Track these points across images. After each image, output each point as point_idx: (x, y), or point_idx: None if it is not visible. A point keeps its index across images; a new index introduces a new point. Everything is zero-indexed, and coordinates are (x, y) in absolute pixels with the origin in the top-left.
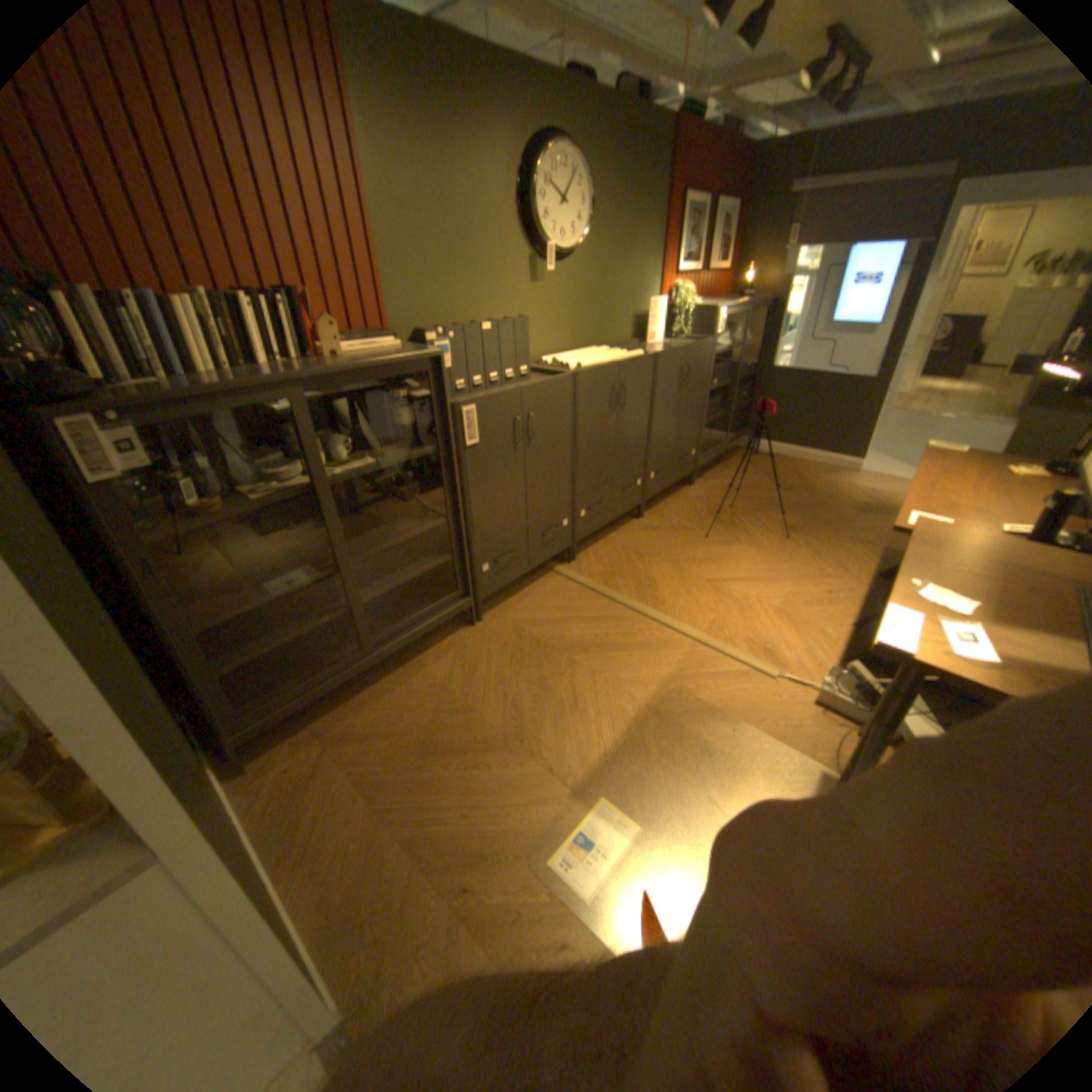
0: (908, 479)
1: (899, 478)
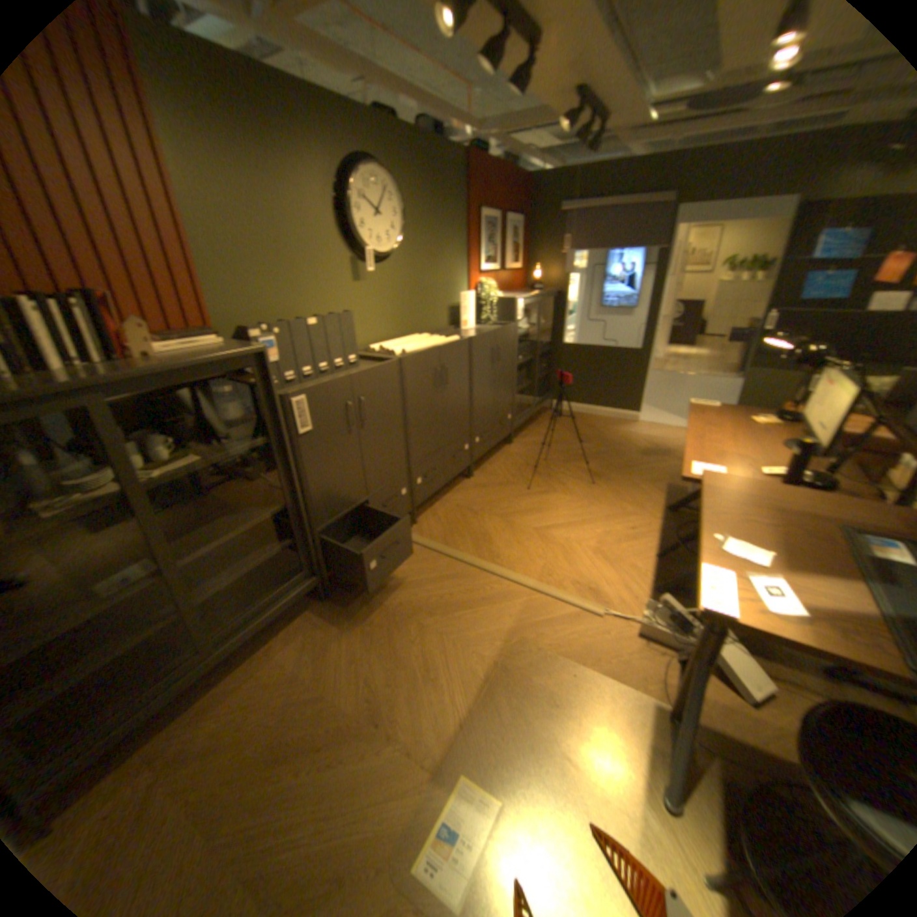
0: (669, 426)
1: (663, 427)
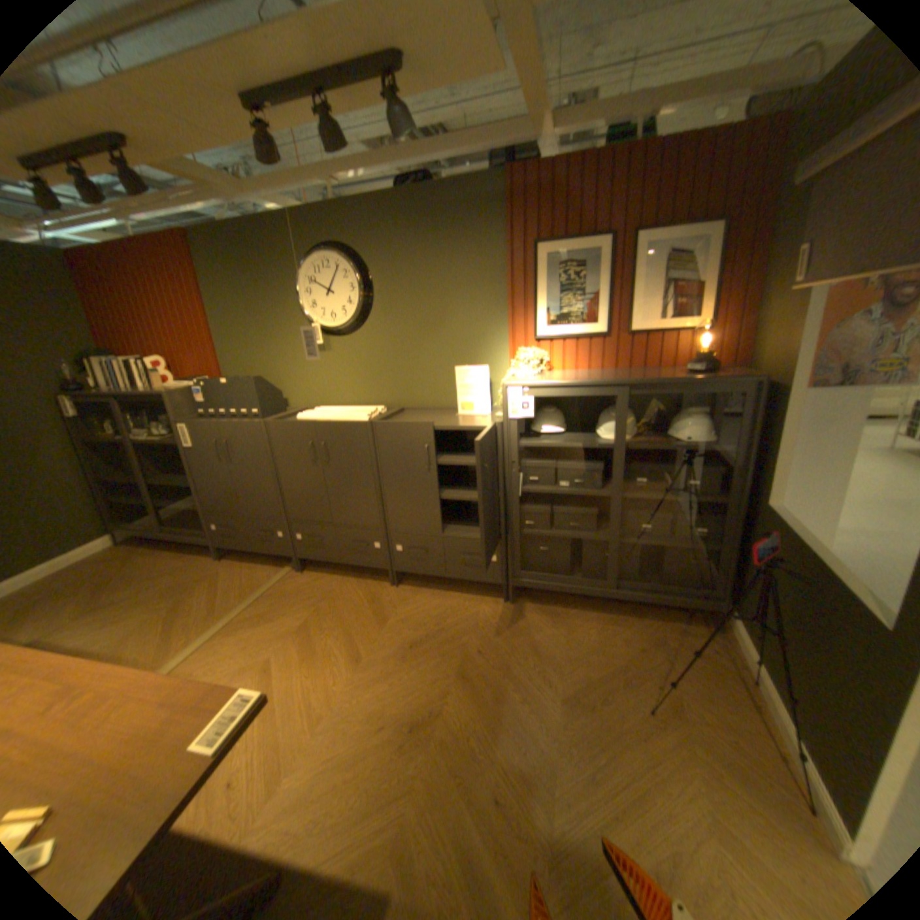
0: None
1: None
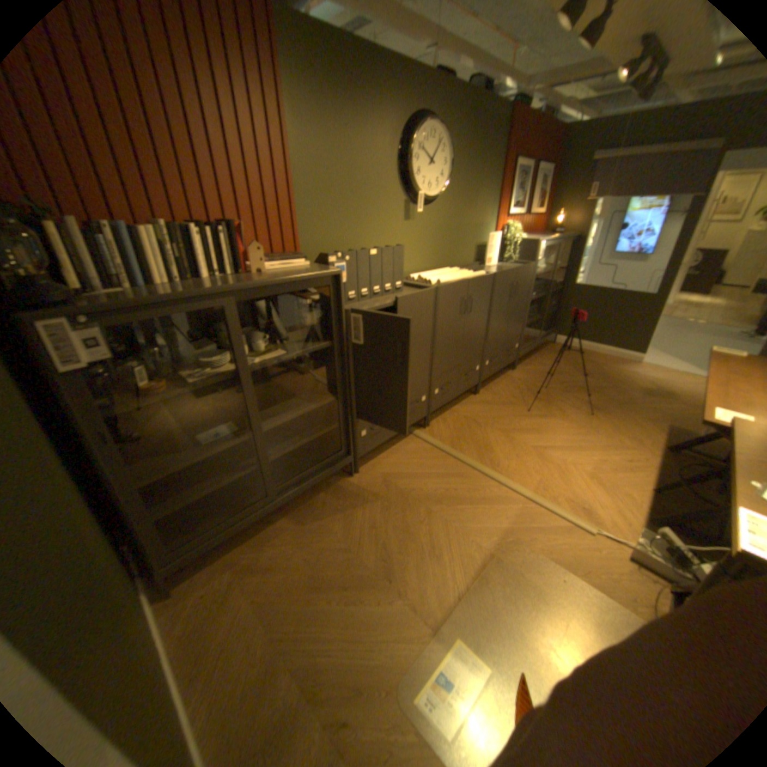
0: (674, 371)
1: (667, 370)
